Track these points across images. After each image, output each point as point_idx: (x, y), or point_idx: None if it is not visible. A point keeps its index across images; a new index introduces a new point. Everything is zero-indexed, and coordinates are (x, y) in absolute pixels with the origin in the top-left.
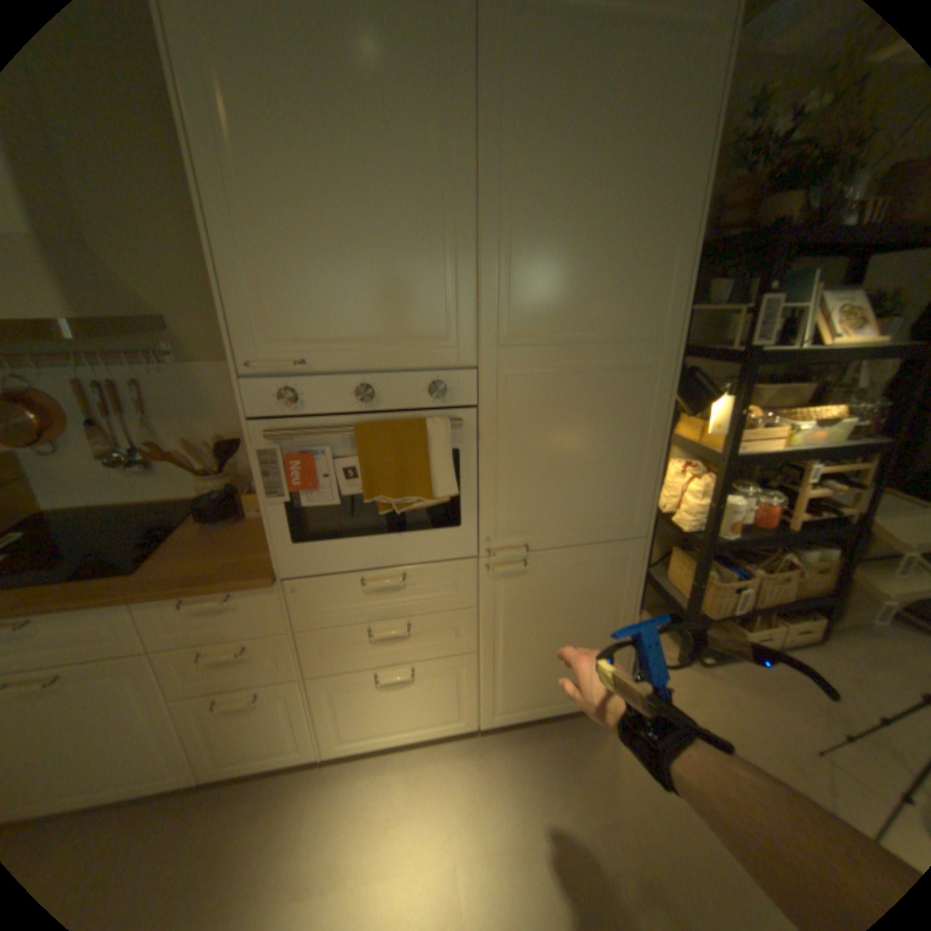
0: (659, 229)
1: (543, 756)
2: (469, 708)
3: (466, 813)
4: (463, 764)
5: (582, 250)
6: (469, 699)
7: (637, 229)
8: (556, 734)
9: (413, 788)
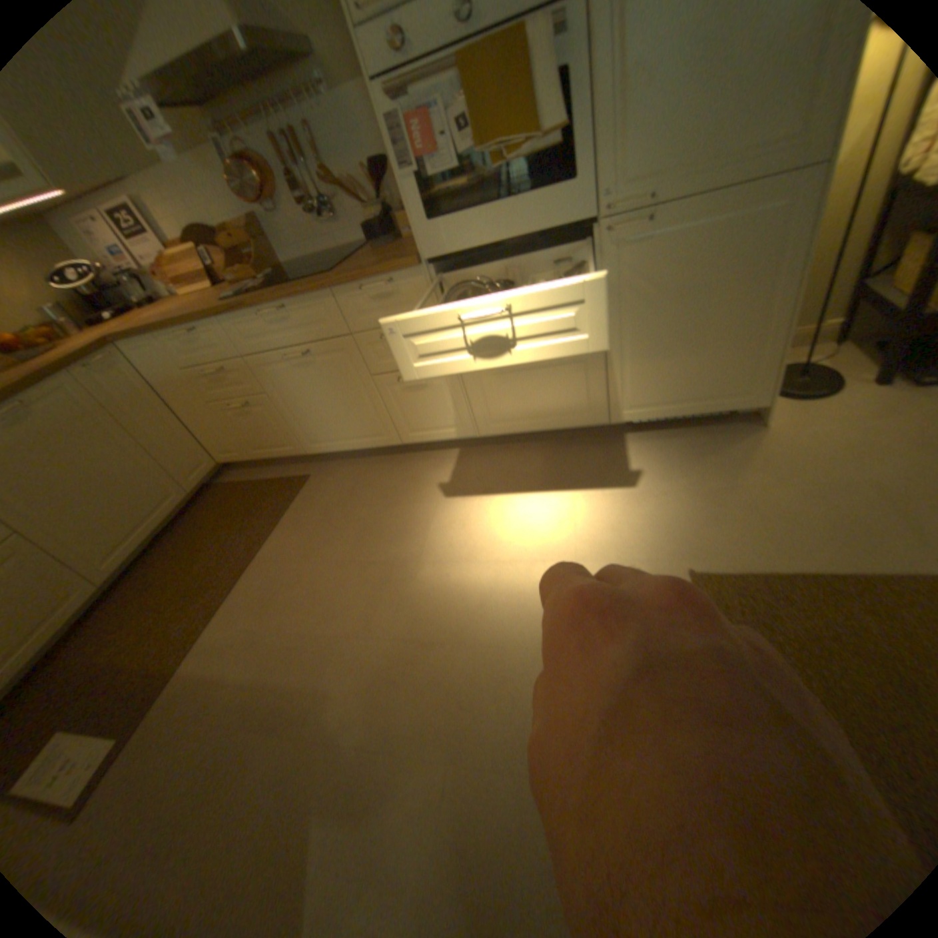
0: None
1: (673, 446)
2: (599, 398)
3: (591, 473)
4: (594, 449)
5: None
6: (598, 388)
7: None
8: (692, 434)
9: (549, 459)
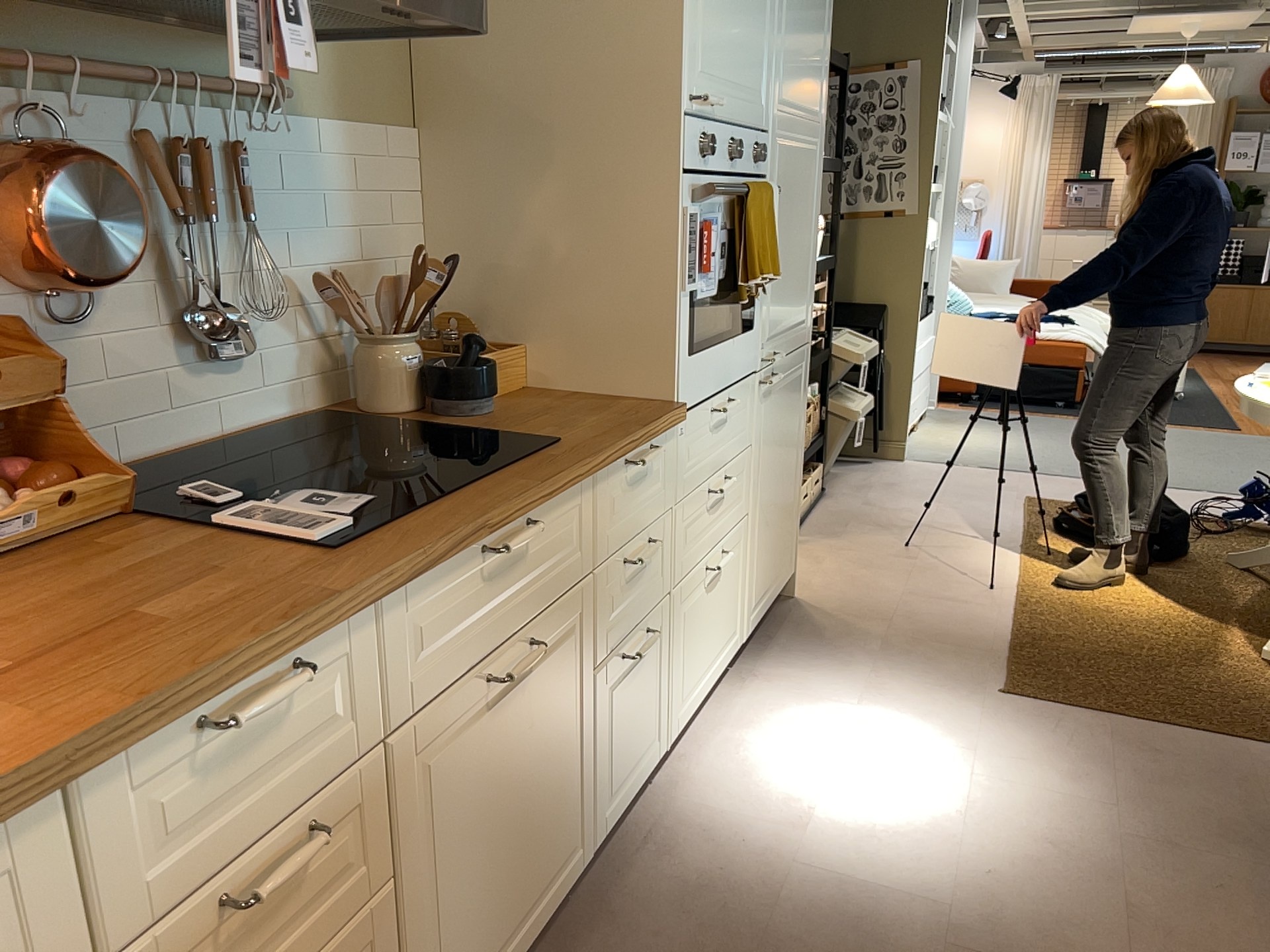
0: (823, 21)
1: (789, 644)
2: (742, 607)
3: (807, 703)
4: (752, 688)
5: (804, 29)
6: (742, 590)
7: (818, 17)
8: (774, 629)
9: (748, 725)
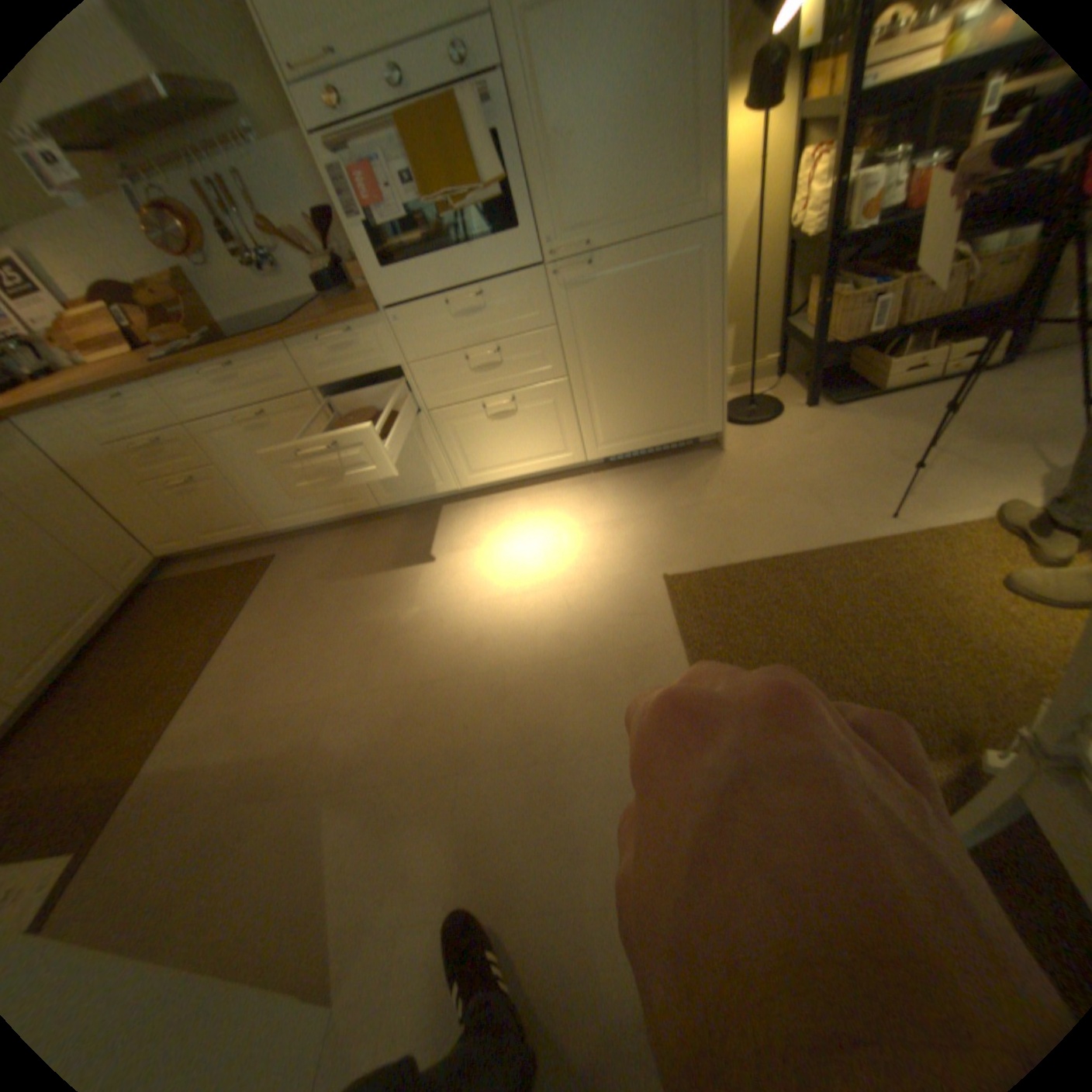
0: None
1: (646, 476)
2: (573, 437)
3: (574, 510)
4: (576, 488)
5: None
6: (571, 427)
7: None
8: (663, 464)
9: (534, 503)
